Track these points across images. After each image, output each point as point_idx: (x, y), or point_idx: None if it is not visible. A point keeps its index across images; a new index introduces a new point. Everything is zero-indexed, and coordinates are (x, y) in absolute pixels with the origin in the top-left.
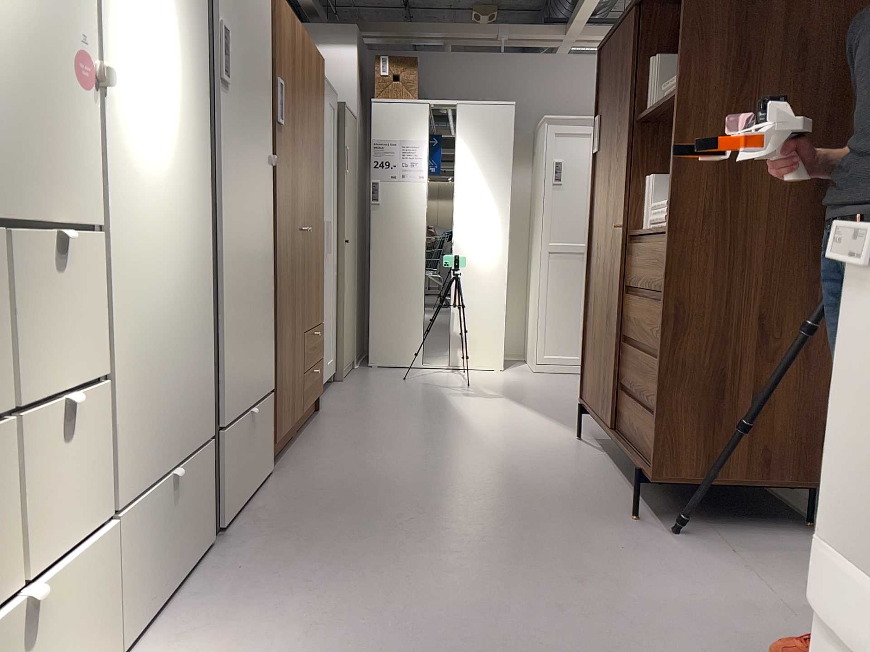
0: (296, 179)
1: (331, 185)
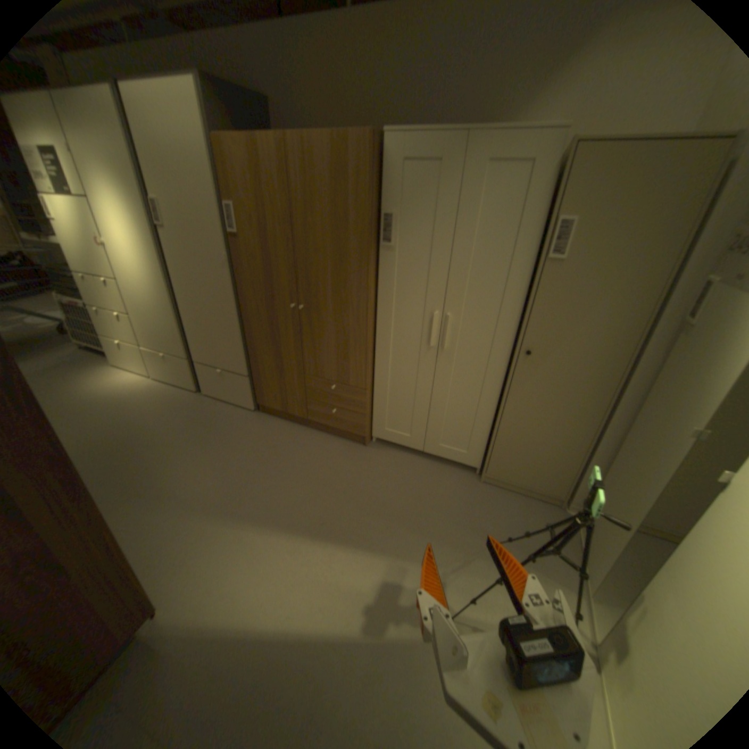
0: (274, 270)
1: (496, 275)
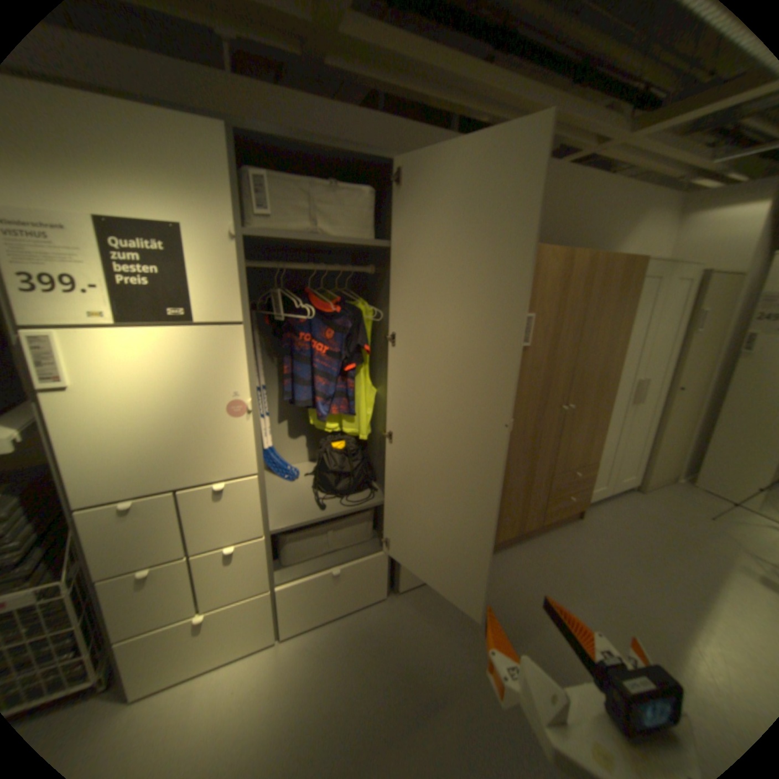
0: (556, 376)
1: (670, 346)
